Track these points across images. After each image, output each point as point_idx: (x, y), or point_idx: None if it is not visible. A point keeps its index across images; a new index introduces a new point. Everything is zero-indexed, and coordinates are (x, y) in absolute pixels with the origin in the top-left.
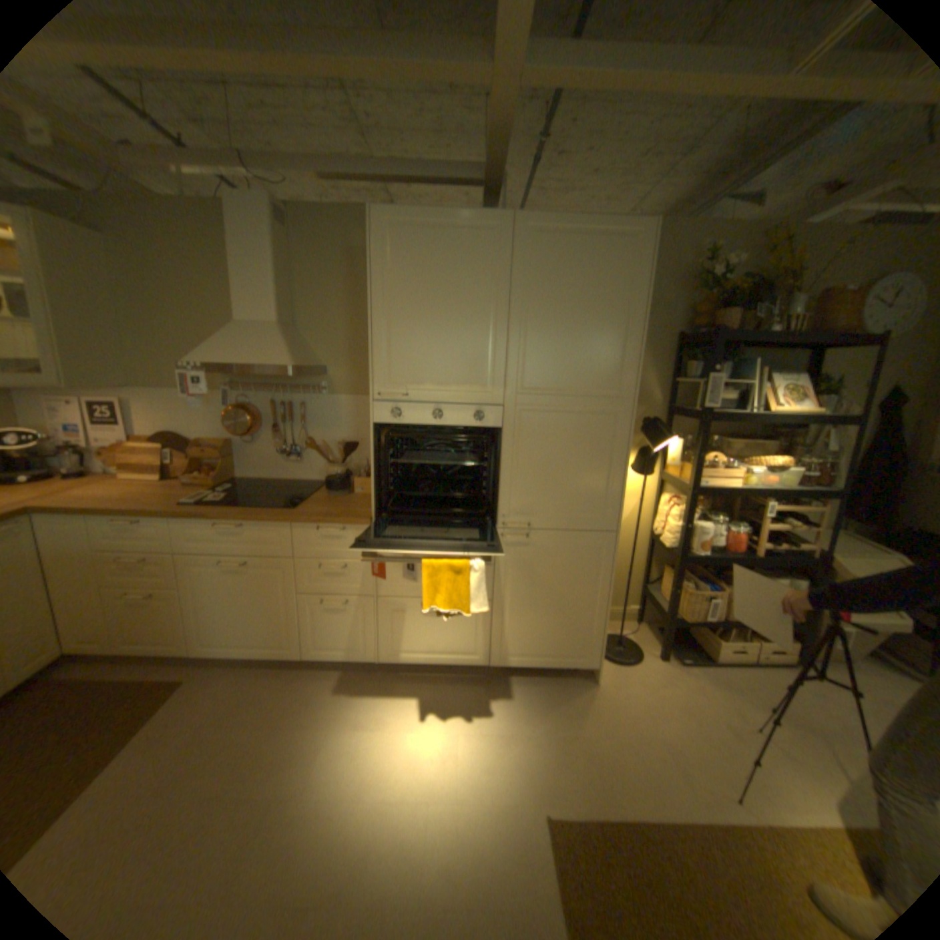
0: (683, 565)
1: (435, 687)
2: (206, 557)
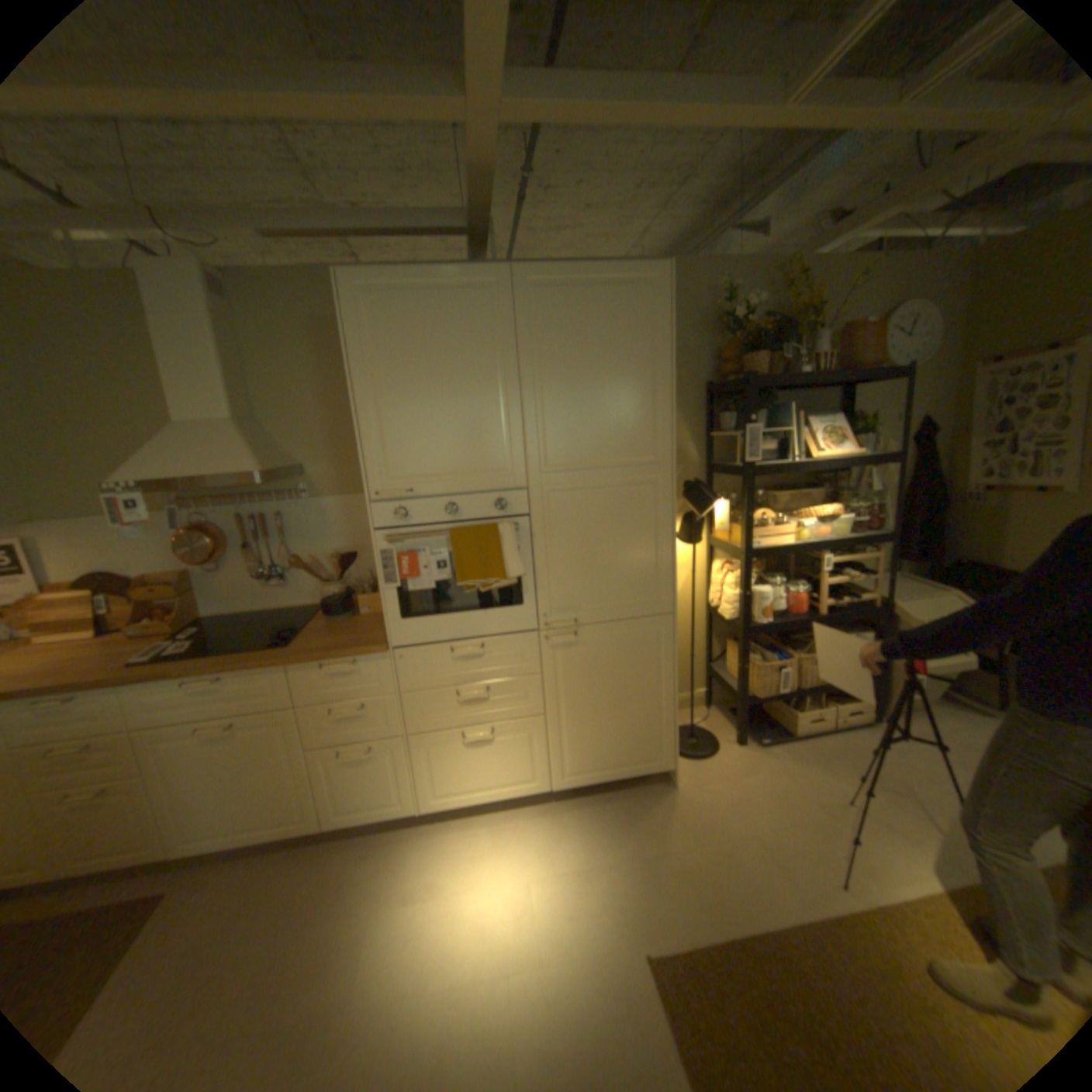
0: (746, 637)
1: (493, 830)
2: (177, 726)
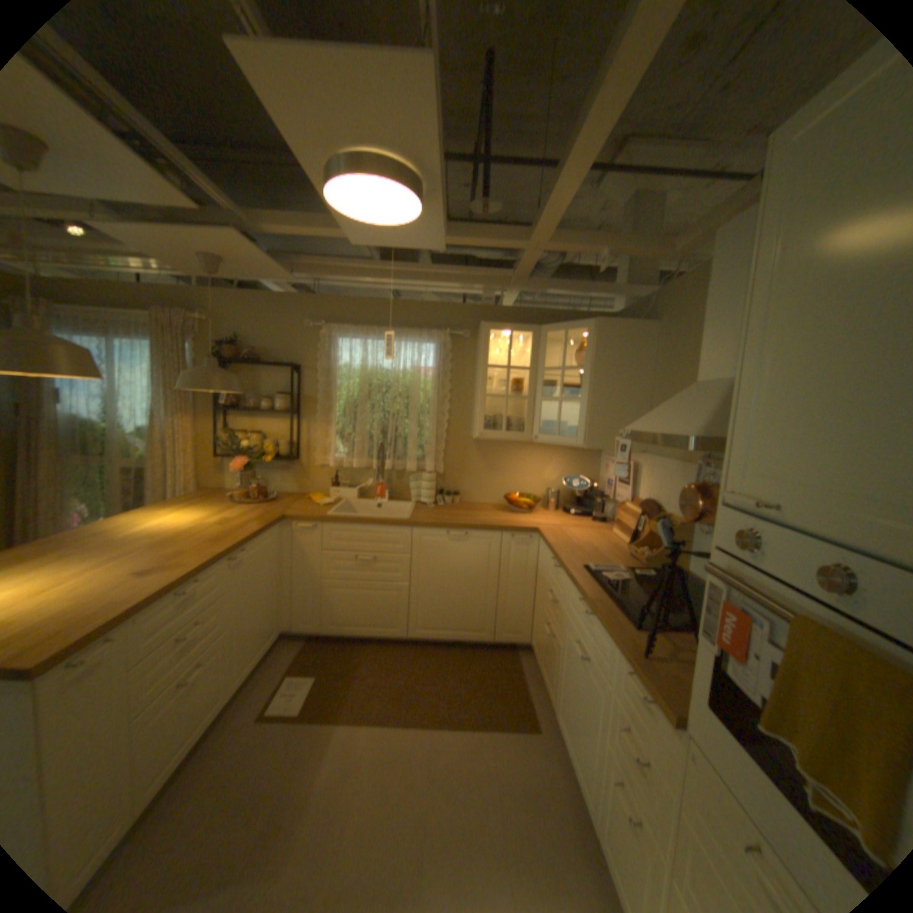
0: None
1: None
2: (578, 628)
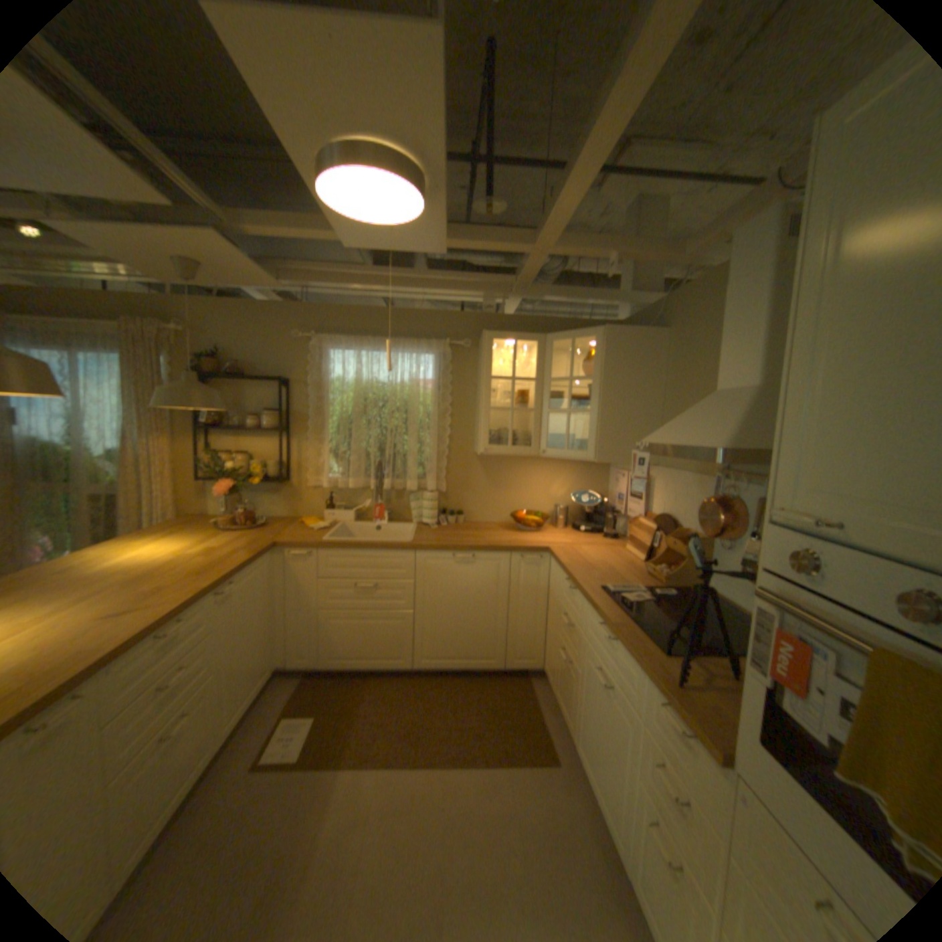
0: None
1: None
2: (598, 654)
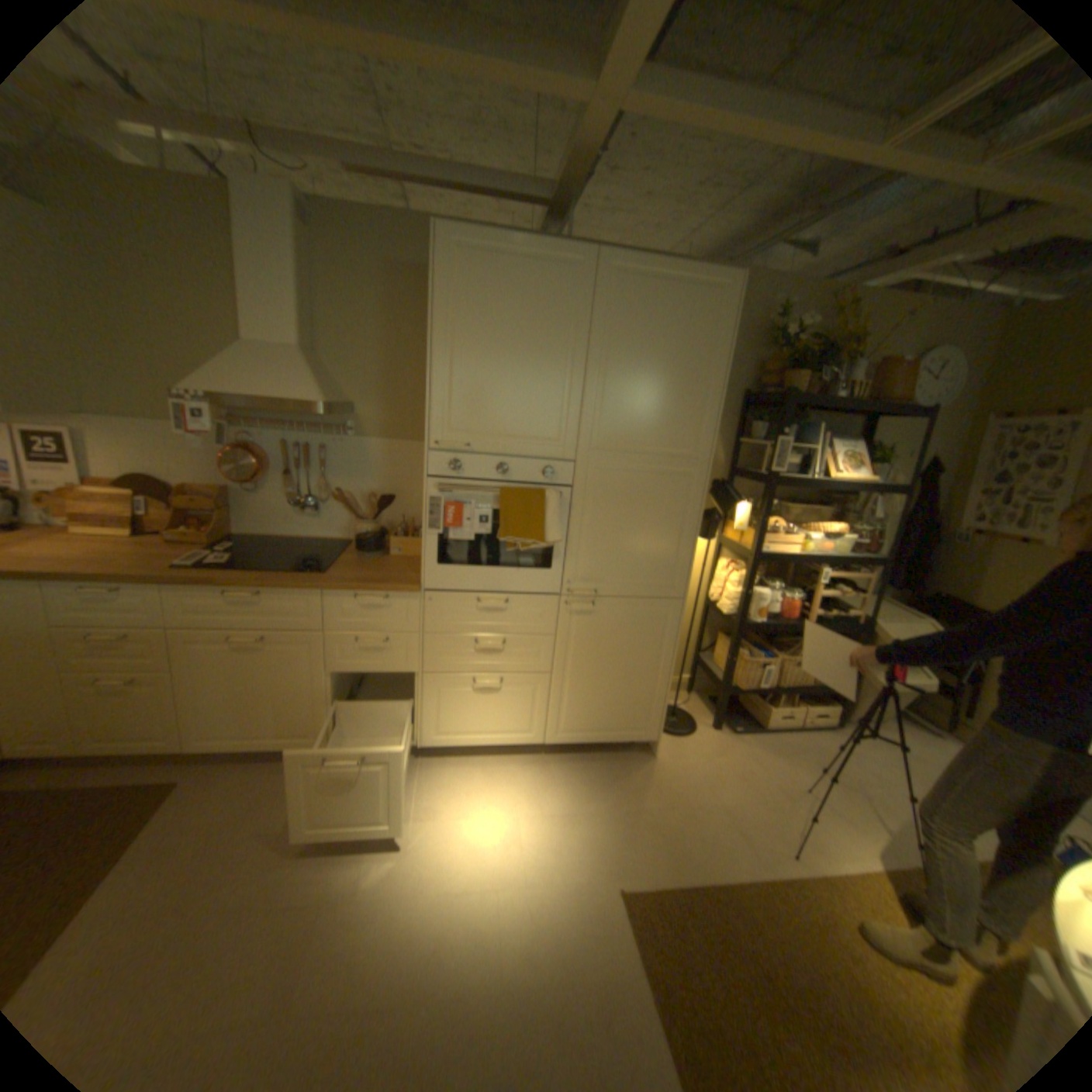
0: (740, 632)
1: (485, 770)
2: (210, 631)
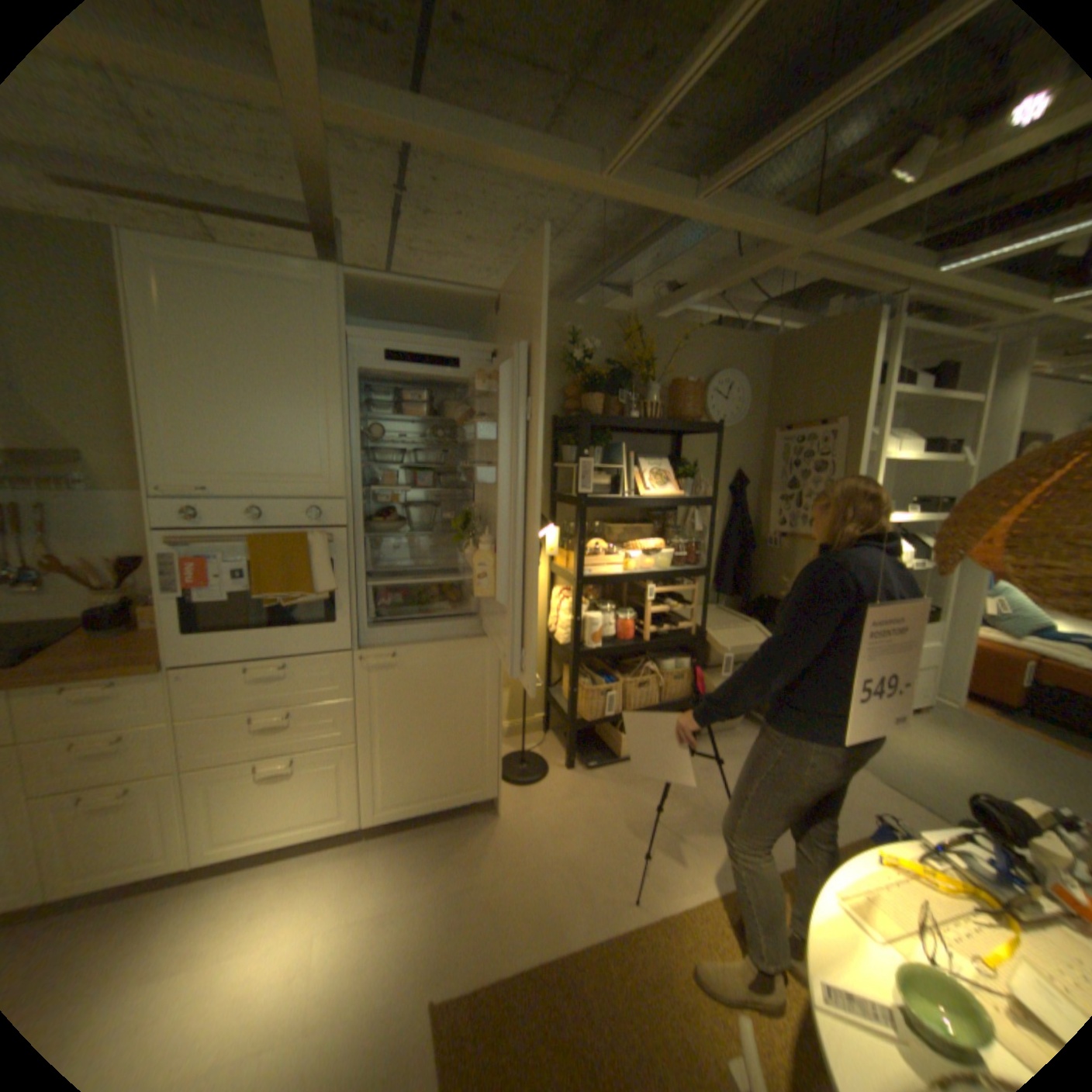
0: (575, 661)
1: (284, 878)
2: None
